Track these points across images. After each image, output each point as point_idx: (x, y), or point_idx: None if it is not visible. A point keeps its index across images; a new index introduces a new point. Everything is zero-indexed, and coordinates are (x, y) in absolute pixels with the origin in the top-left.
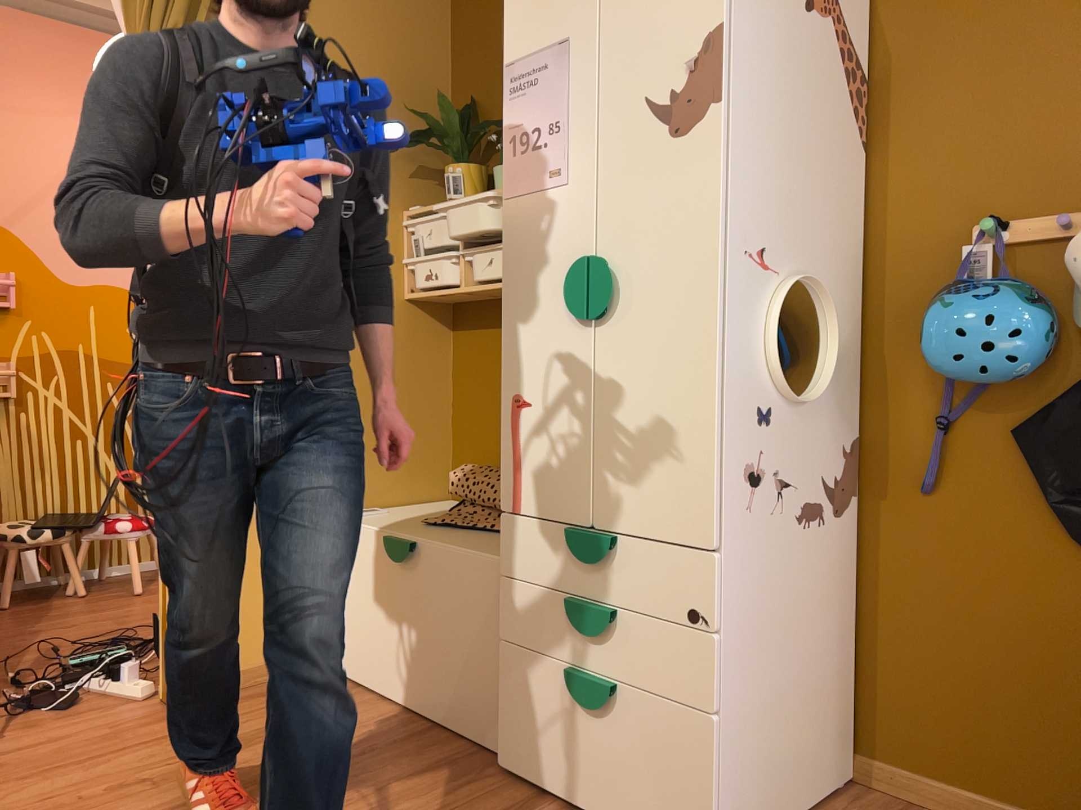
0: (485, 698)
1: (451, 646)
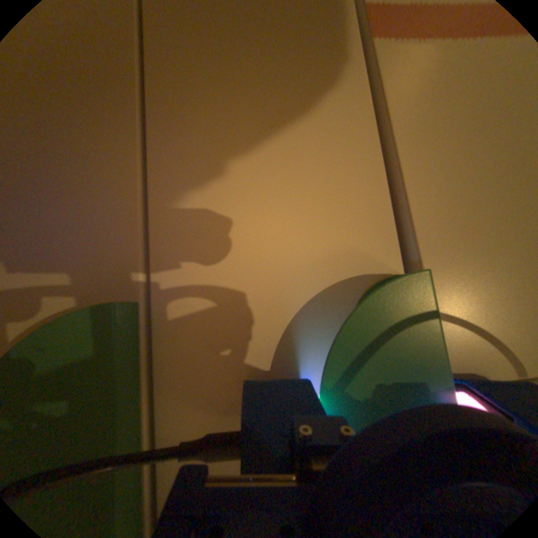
0: None
1: None
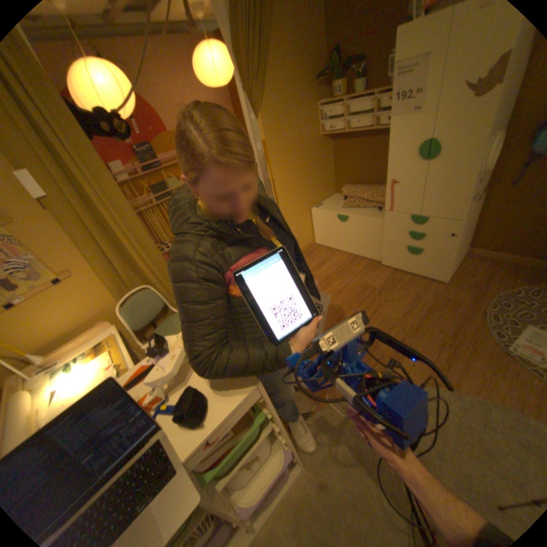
0: (374, 250)
1: (362, 239)
